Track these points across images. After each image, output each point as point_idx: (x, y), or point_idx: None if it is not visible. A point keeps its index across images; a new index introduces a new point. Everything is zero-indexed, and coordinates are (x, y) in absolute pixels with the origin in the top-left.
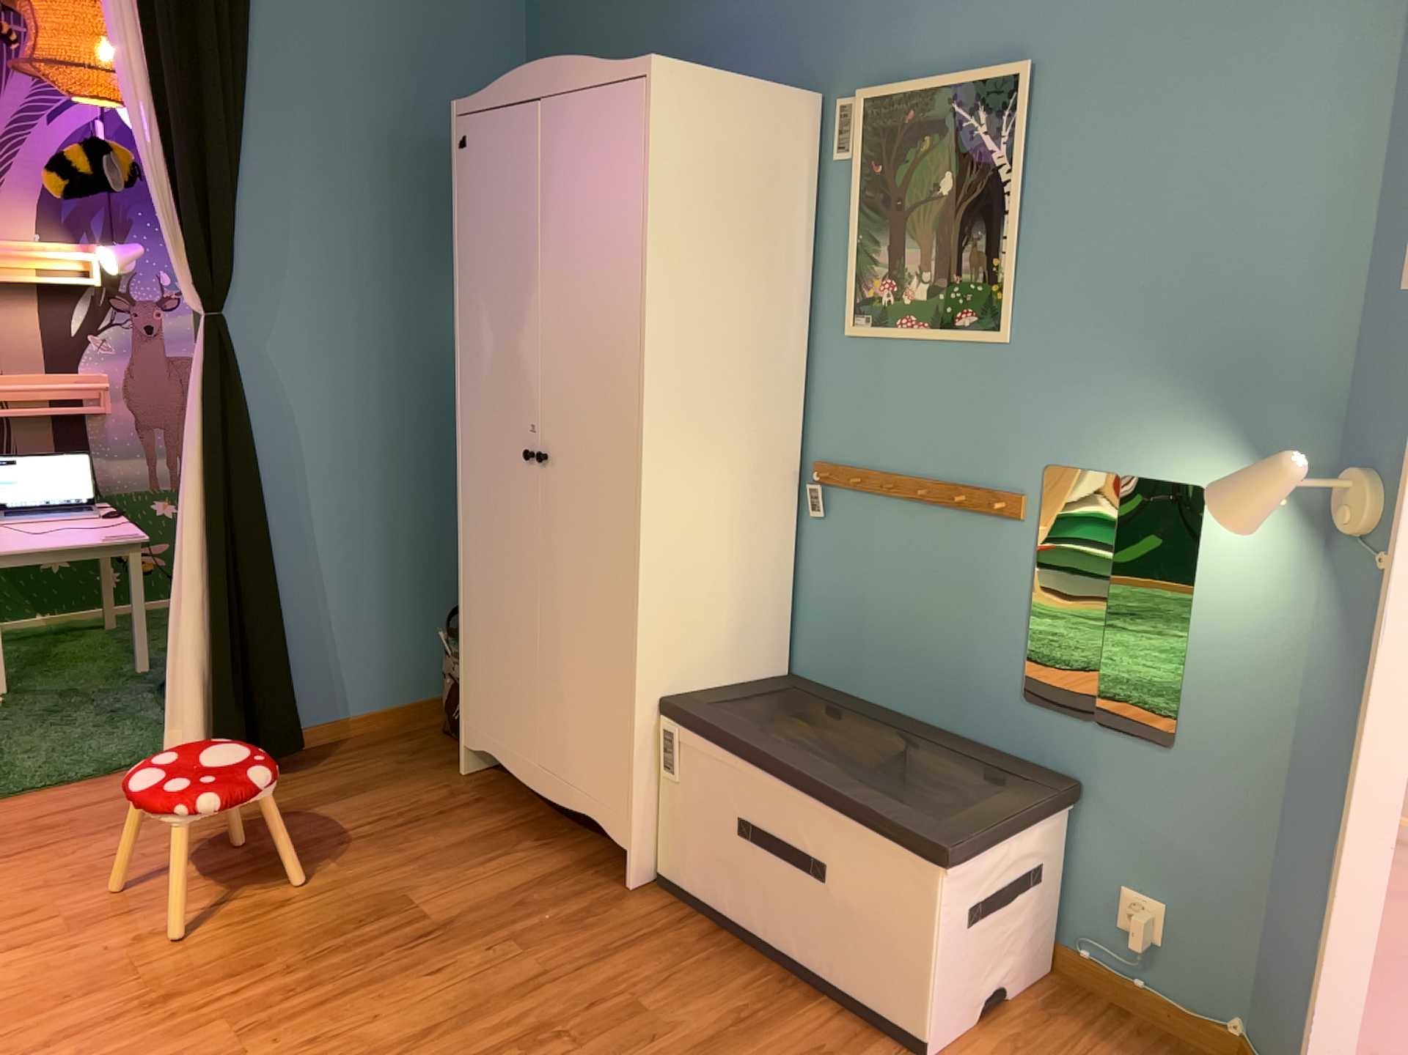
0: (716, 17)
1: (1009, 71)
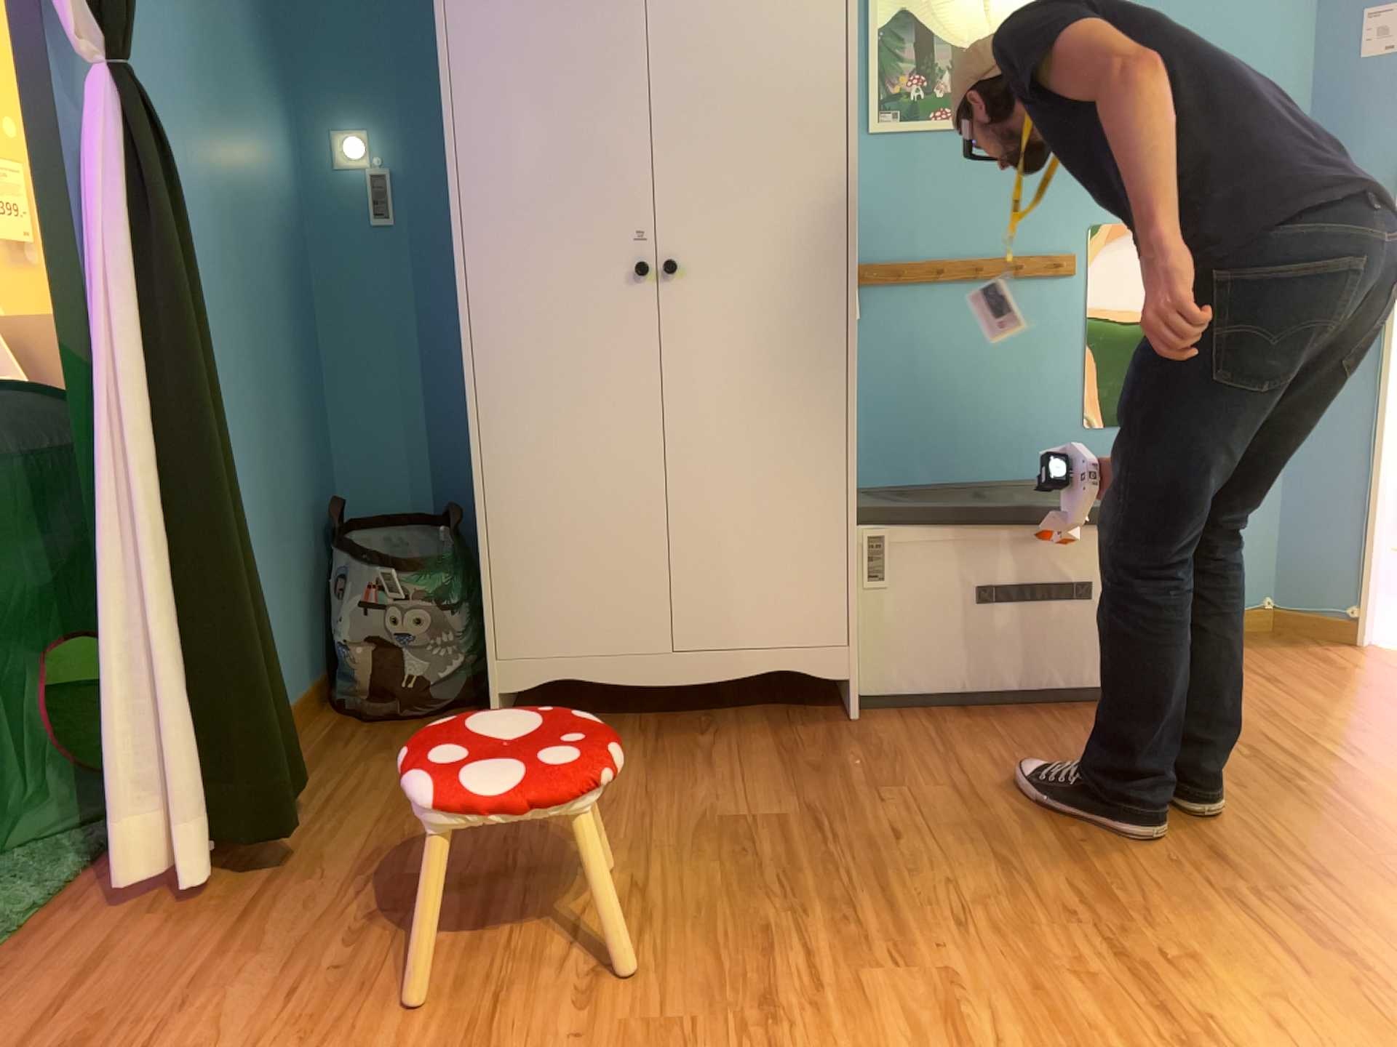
0: None
1: None
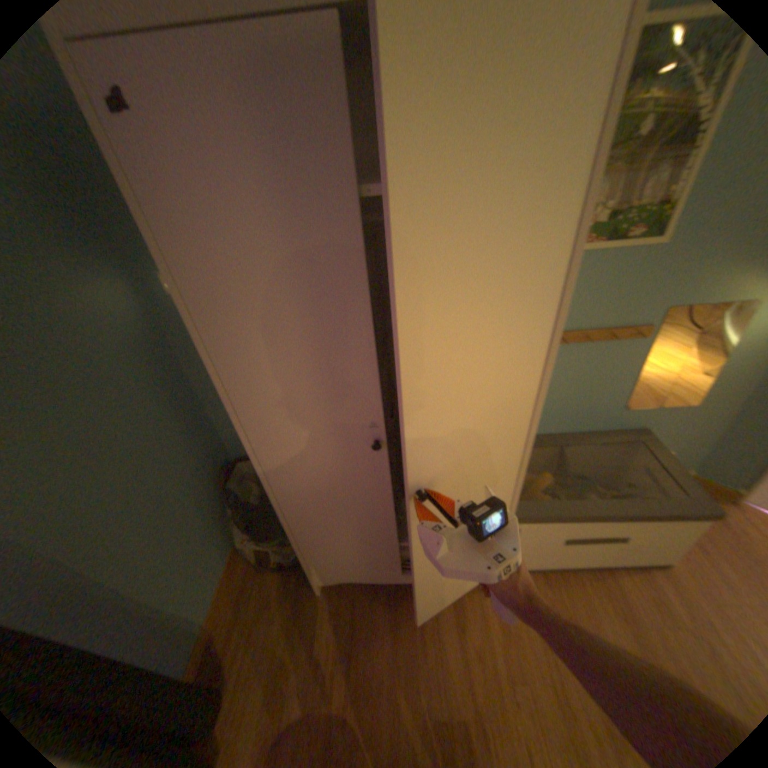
0: None
1: None
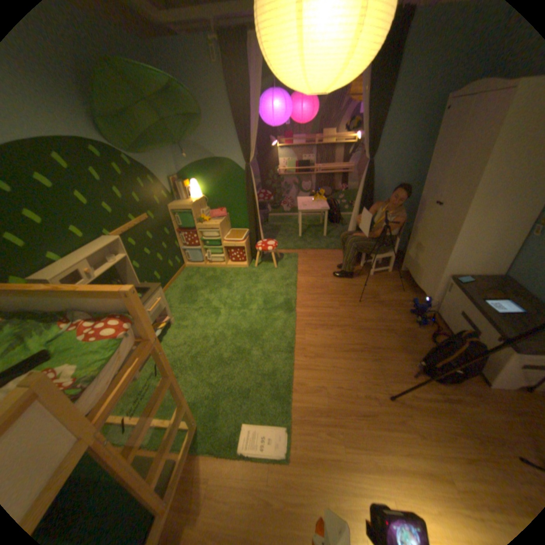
0: None
1: None
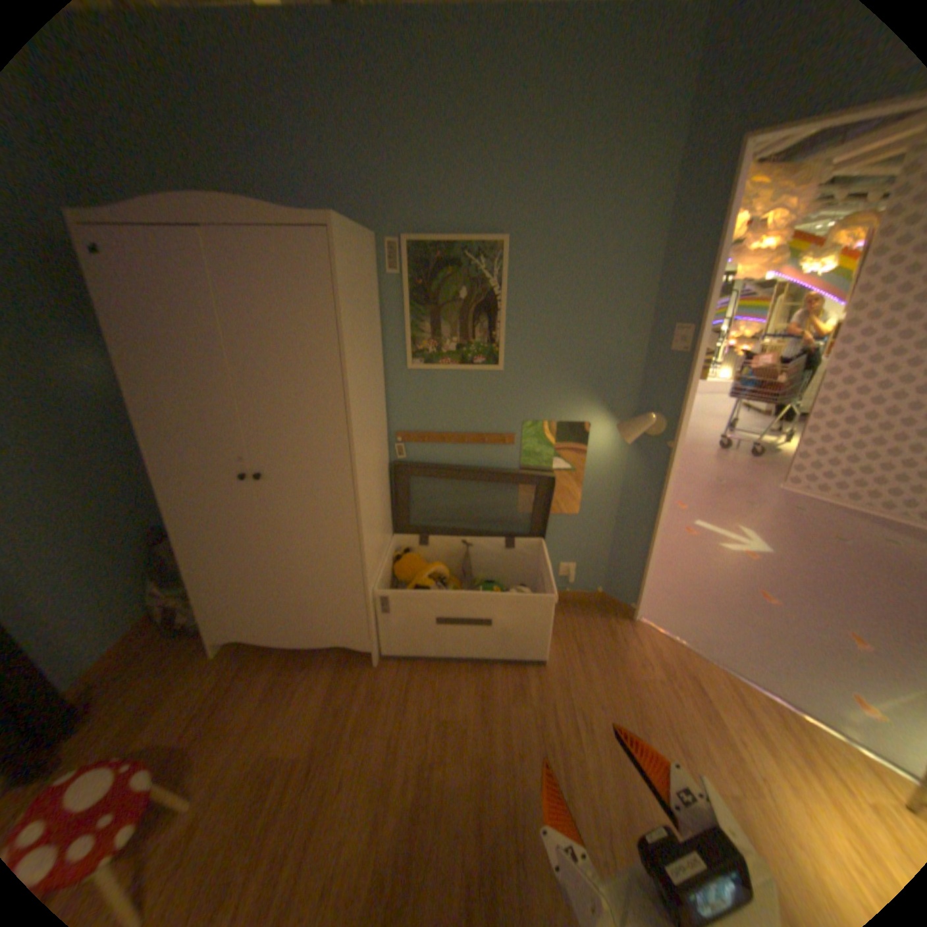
0: (272, 164)
1: (498, 238)
